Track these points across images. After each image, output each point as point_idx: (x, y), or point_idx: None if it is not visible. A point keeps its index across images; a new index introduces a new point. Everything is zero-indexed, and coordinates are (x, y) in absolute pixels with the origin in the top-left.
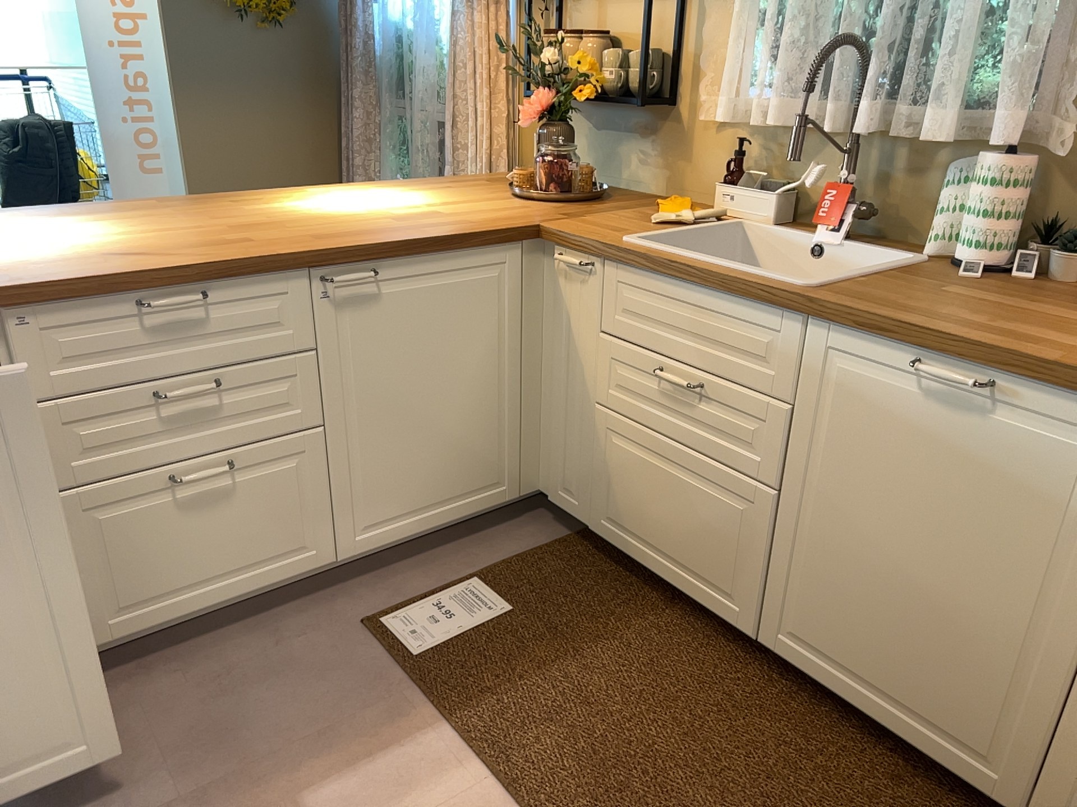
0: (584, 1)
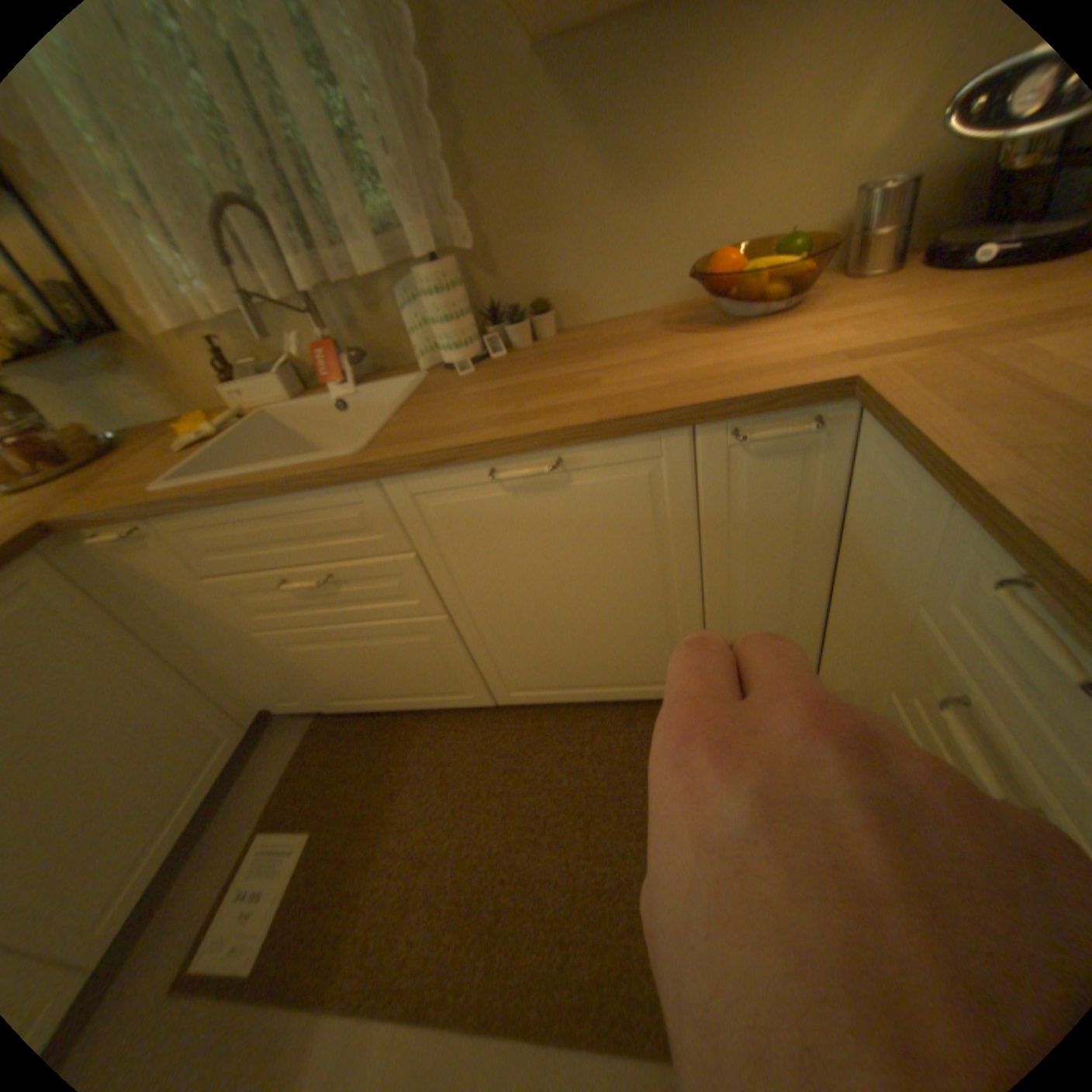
0: None
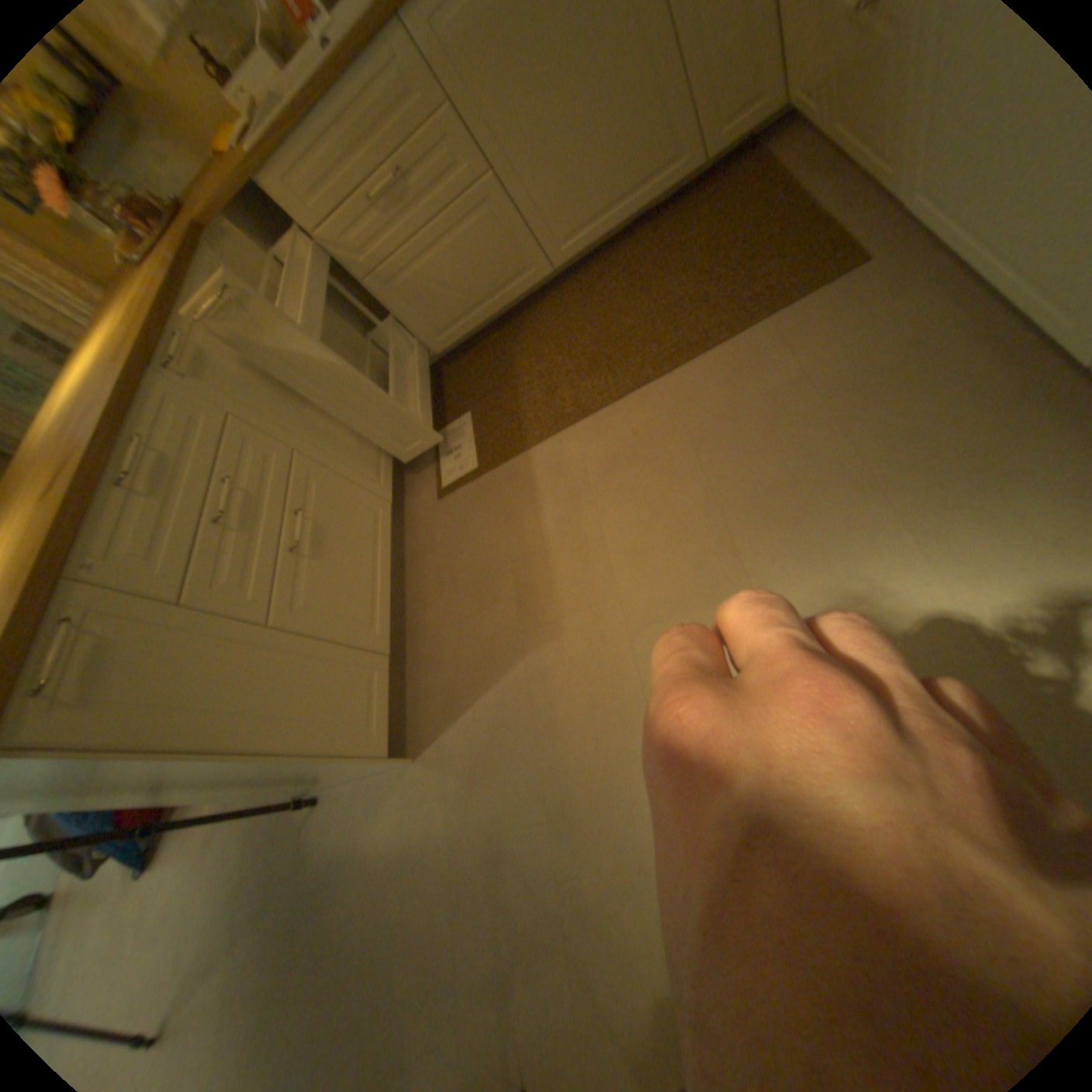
0: None
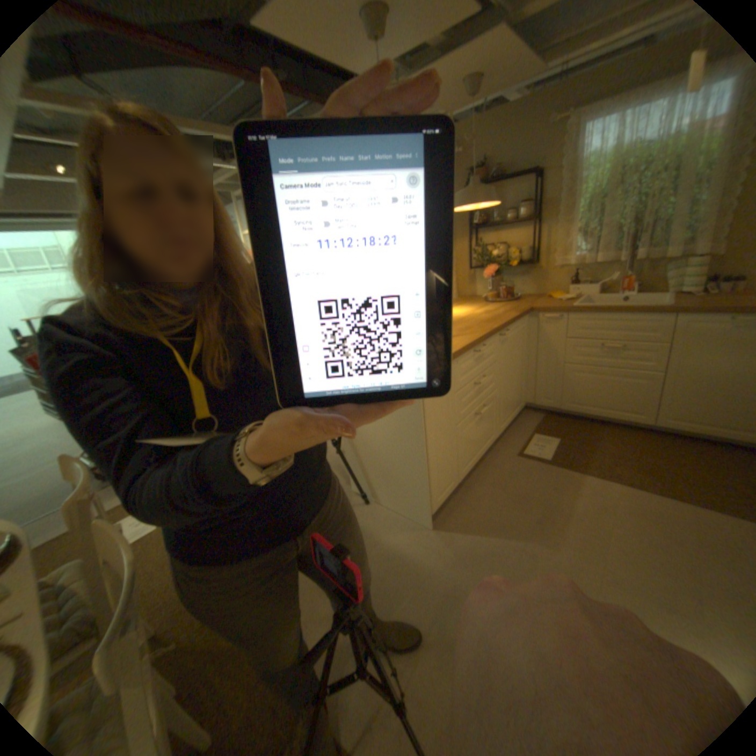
0: (490, 231)
